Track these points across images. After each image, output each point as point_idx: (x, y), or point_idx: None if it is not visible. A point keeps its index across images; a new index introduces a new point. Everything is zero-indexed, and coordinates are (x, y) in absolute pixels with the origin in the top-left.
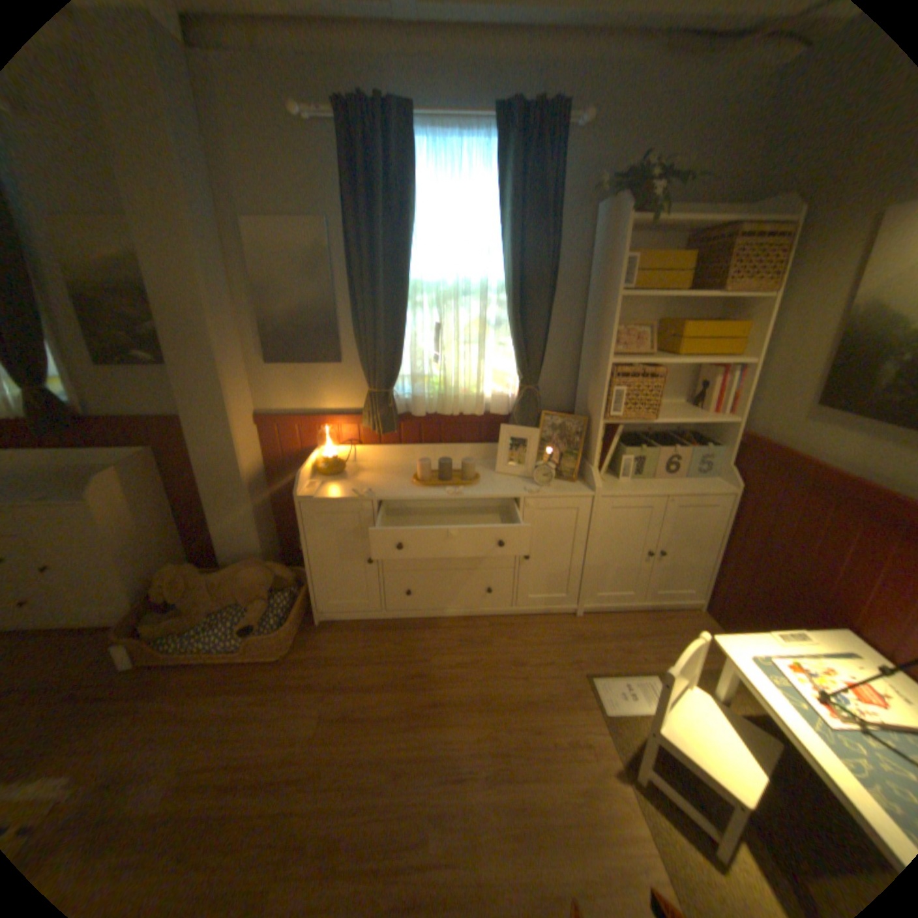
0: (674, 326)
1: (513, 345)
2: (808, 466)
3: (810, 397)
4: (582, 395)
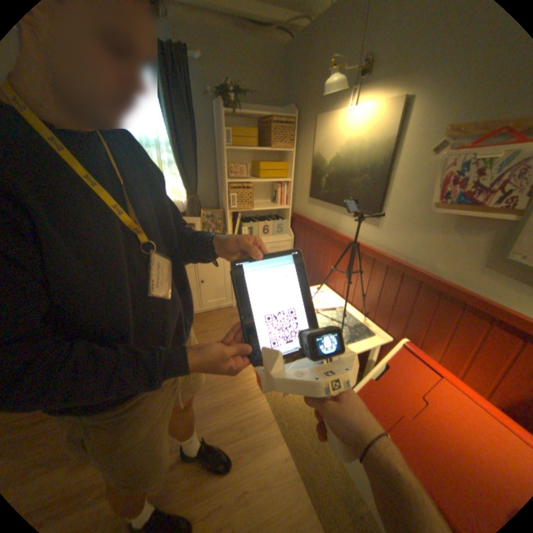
0: (256, 165)
1: (179, 175)
2: (308, 223)
3: (307, 194)
4: (220, 200)
